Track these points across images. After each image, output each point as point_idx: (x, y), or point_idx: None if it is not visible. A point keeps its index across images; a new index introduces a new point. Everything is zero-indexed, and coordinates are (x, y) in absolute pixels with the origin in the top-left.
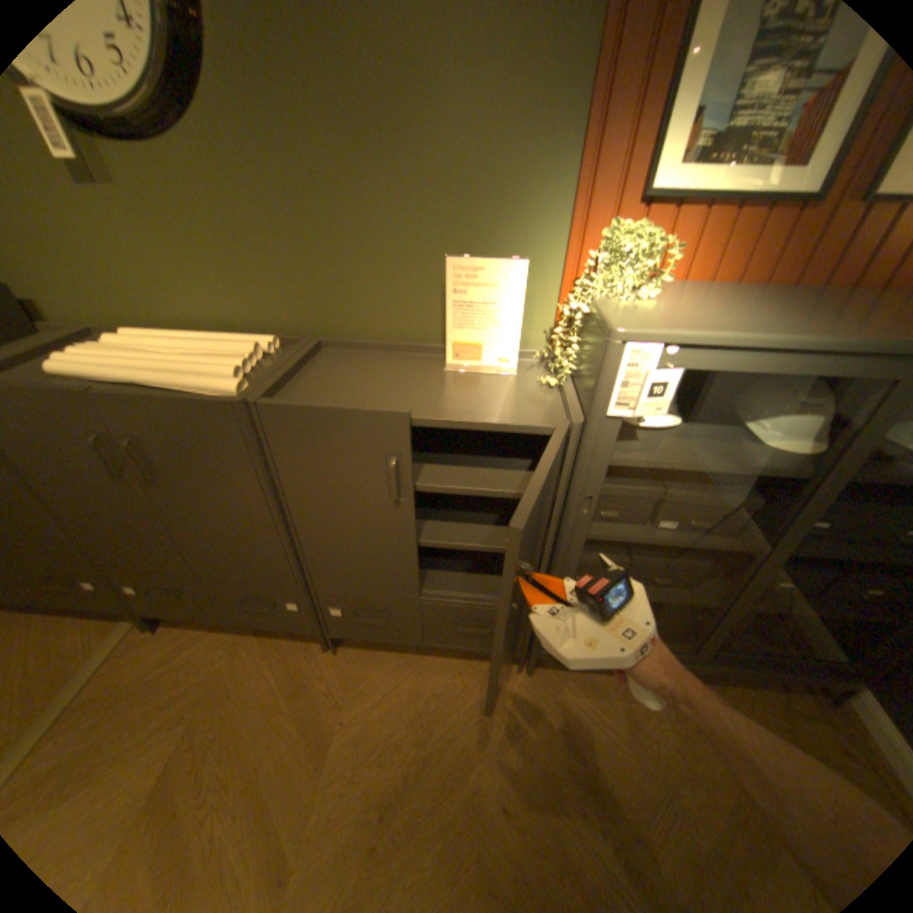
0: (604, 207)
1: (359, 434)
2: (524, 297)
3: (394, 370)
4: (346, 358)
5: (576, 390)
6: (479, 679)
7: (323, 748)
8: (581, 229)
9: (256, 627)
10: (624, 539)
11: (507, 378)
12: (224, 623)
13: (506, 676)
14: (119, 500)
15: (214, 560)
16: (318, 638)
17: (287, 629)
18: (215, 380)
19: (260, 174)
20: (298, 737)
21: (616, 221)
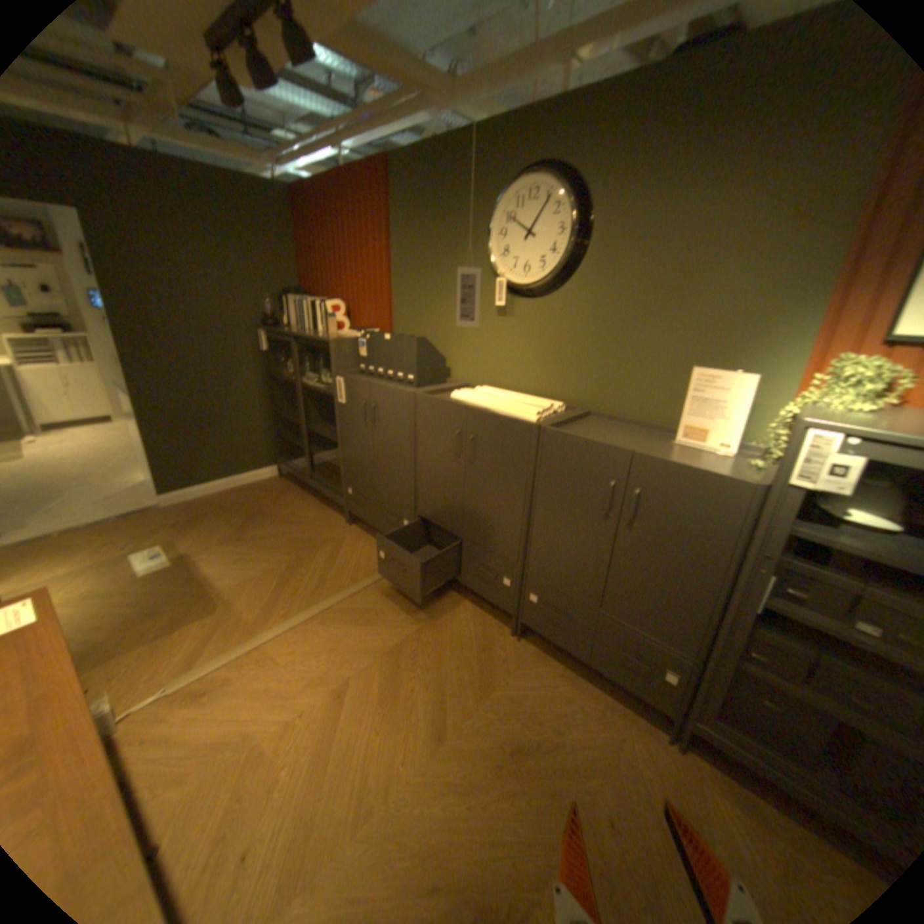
0: (844, 346)
1: (597, 459)
2: (753, 401)
3: (635, 436)
4: (604, 424)
5: (779, 472)
6: (629, 726)
7: (491, 690)
8: (820, 360)
9: (478, 591)
10: (809, 623)
11: (726, 459)
12: (462, 579)
13: (657, 740)
14: (451, 471)
15: (478, 526)
16: (513, 620)
17: (497, 602)
18: (527, 415)
19: (591, 315)
20: (478, 674)
21: (846, 355)
